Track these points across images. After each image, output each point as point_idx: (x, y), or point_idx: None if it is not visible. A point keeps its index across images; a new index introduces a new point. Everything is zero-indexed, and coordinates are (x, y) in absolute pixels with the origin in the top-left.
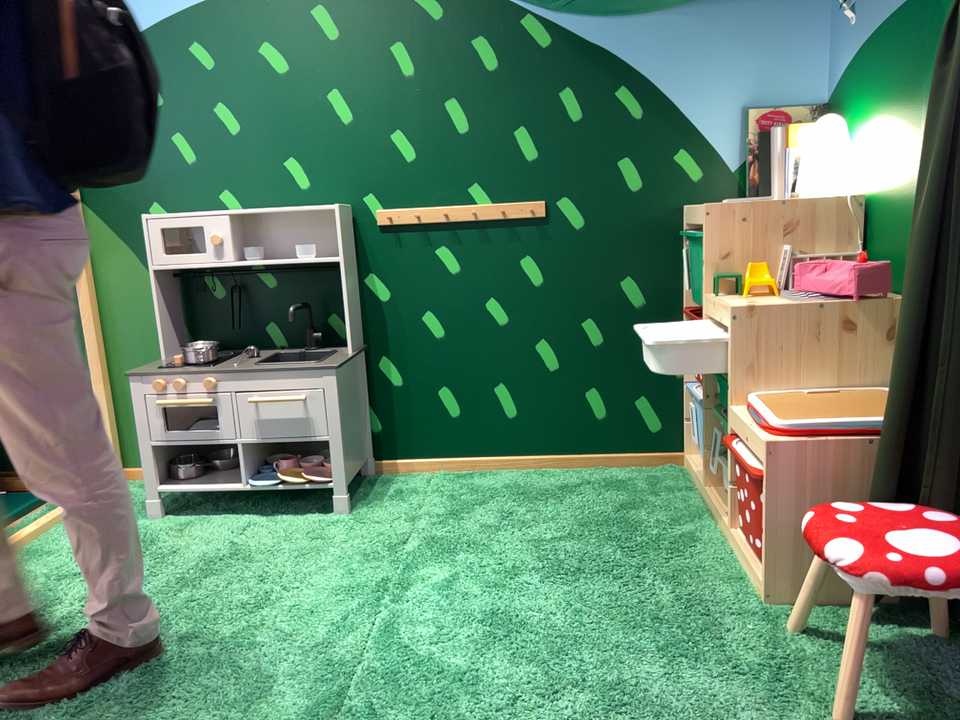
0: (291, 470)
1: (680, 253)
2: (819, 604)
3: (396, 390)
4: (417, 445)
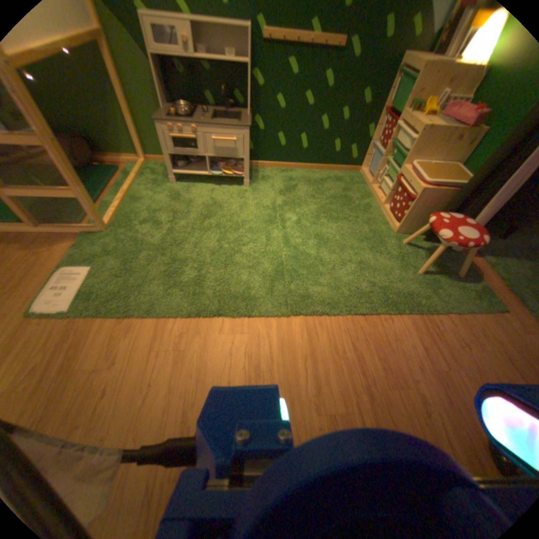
0: (224, 165)
1: (394, 79)
2: (408, 233)
3: (260, 130)
4: (266, 155)
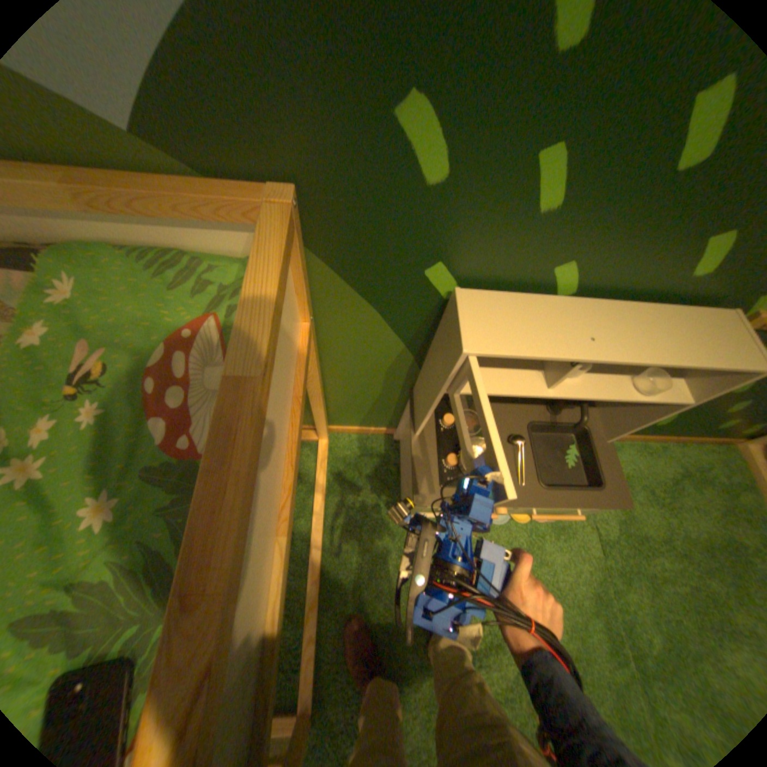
0: None
1: None
2: None
3: None
4: None
